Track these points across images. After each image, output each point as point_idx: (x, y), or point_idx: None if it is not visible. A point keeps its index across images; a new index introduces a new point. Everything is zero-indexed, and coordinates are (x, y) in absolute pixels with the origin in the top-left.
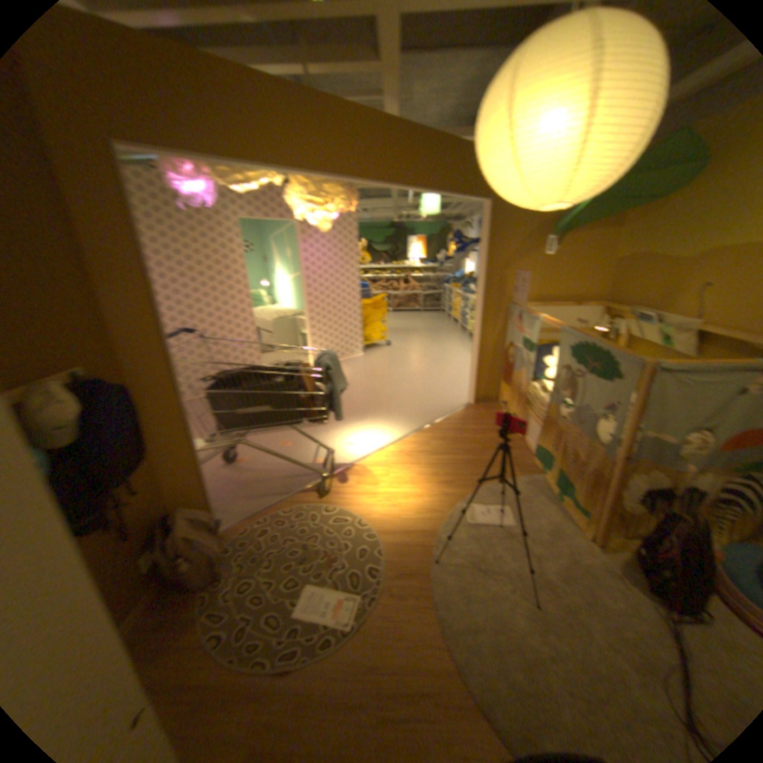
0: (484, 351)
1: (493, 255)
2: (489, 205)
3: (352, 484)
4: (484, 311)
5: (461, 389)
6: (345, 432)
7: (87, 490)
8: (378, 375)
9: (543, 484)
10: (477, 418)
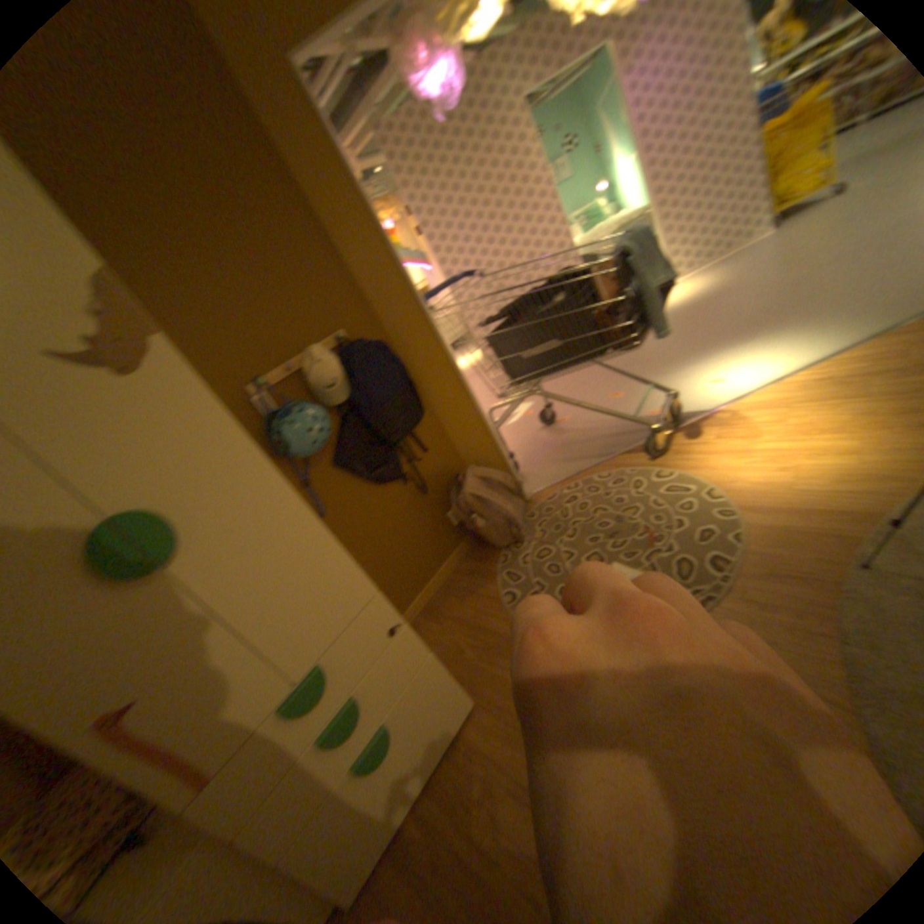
0: None
1: None
2: None
3: (709, 436)
4: None
5: None
6: (712, 362)
7: (376, 443)
8: (801, 253)
9: None
10: None
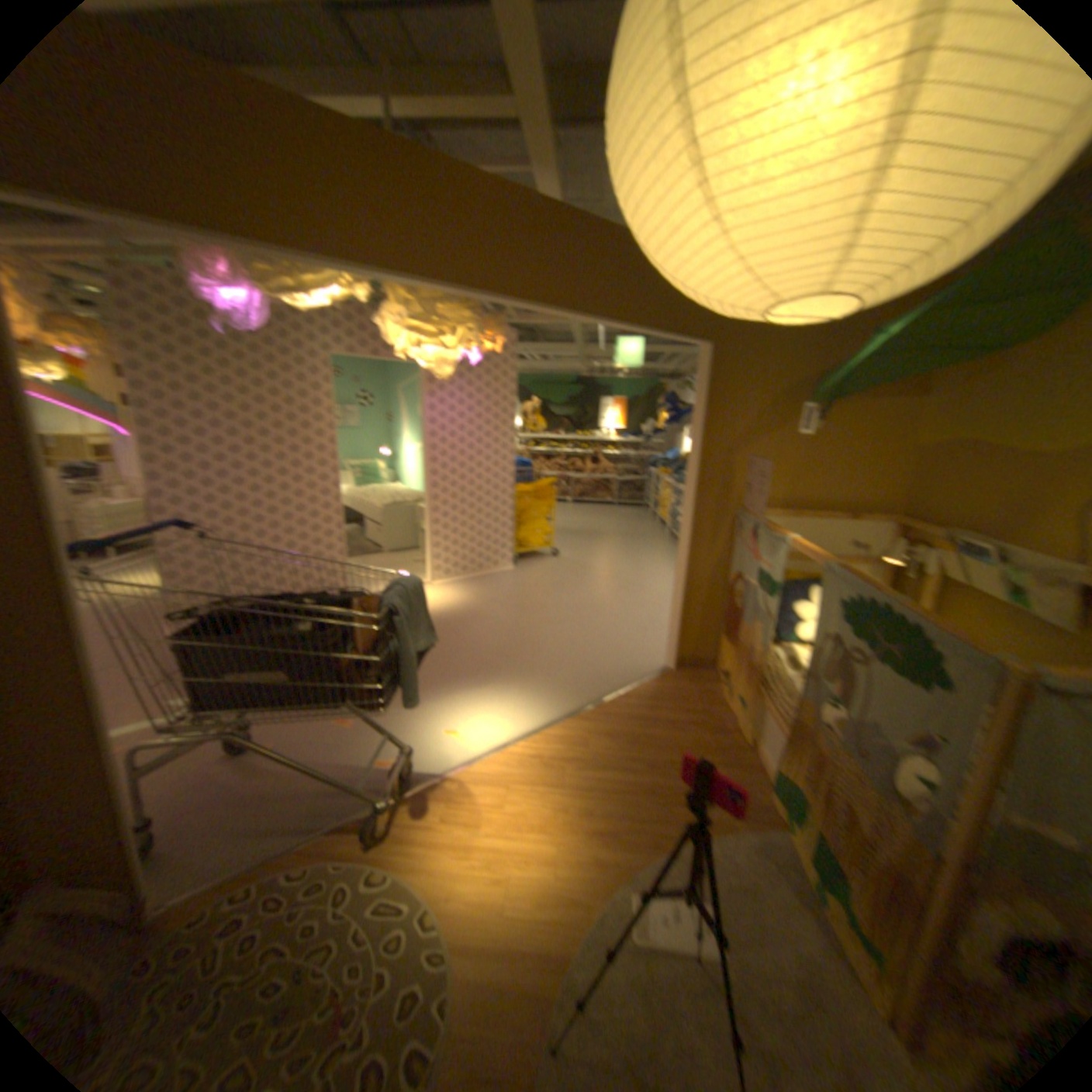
0: (692, 581)
1: (711, 428)
2: (706, 349)
3: (429, 820)
4: (694, 516)
5: (654, 638)
6: (446, 706)
7: None
8: (526, 603)
9: (785, 854)
10: (676, 696)
